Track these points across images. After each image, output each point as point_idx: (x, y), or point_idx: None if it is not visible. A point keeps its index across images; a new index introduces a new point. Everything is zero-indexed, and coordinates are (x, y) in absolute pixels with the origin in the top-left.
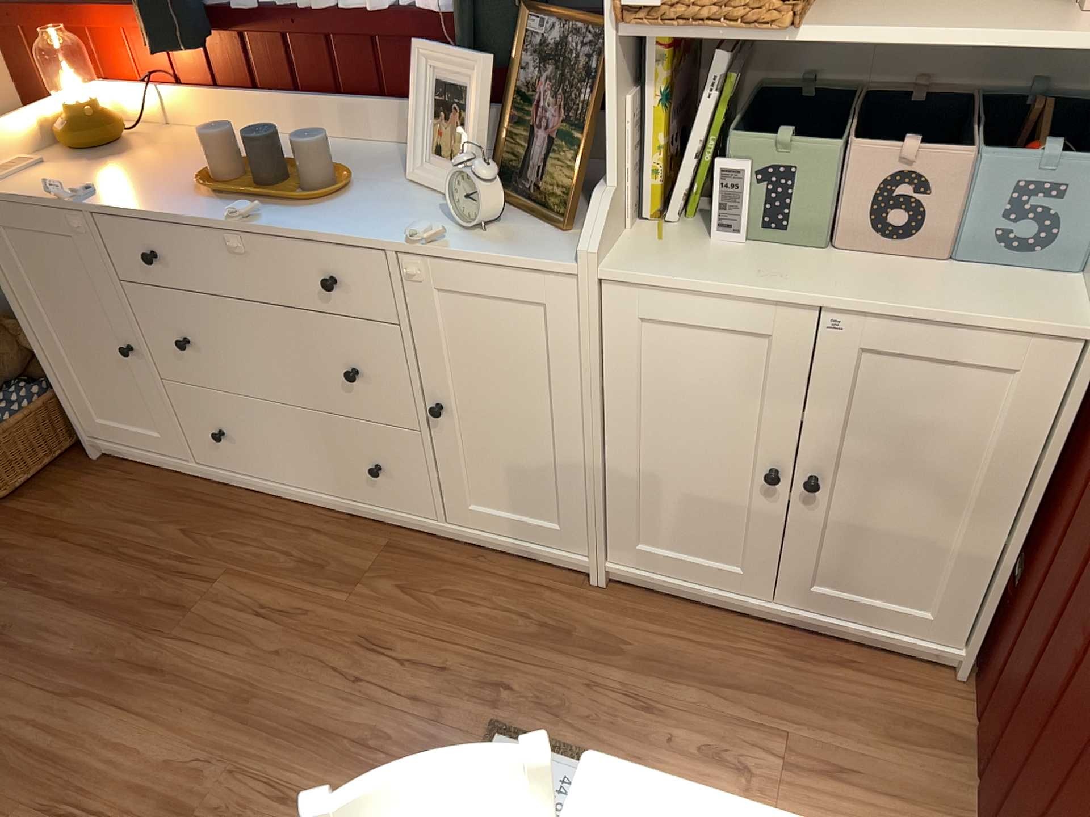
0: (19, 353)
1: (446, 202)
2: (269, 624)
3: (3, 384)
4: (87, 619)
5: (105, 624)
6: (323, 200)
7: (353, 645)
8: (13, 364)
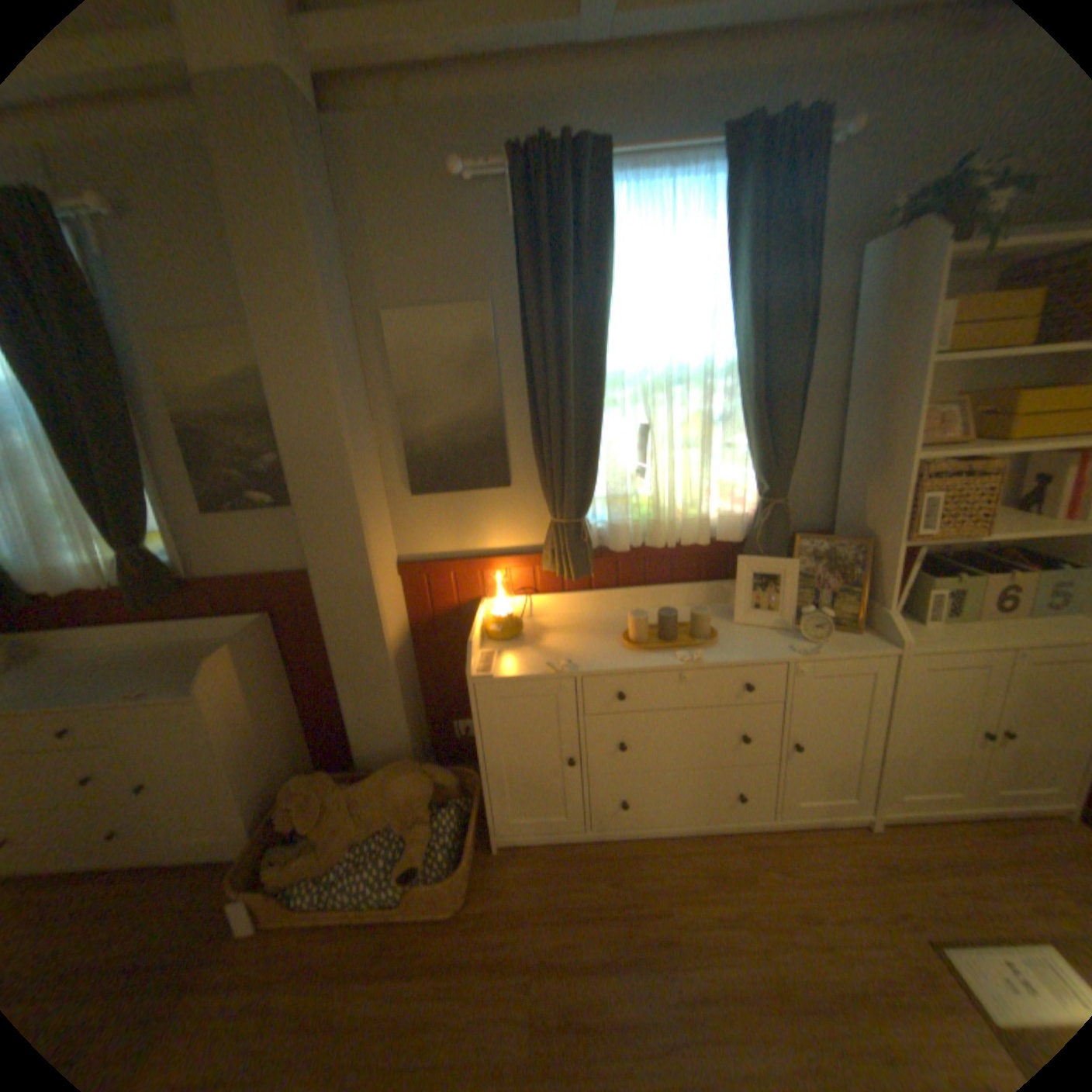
0: (427, 789)
1: (768, 629)
2: (737, 939)
3: (425, 818)
4: (611, 993)
5: (628, 991)
6: (715, 640)
7: (803, 932)
8: (425, 799)
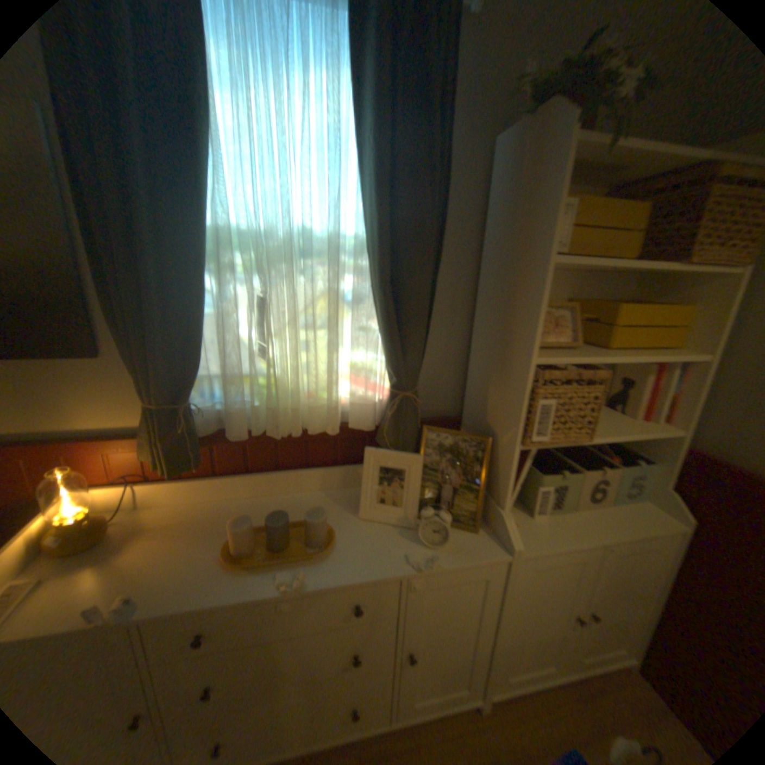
0: None
1: (392, 527)
2: None
3: None
4: None
5: None
6: (329, 552)
7: None
8: None
